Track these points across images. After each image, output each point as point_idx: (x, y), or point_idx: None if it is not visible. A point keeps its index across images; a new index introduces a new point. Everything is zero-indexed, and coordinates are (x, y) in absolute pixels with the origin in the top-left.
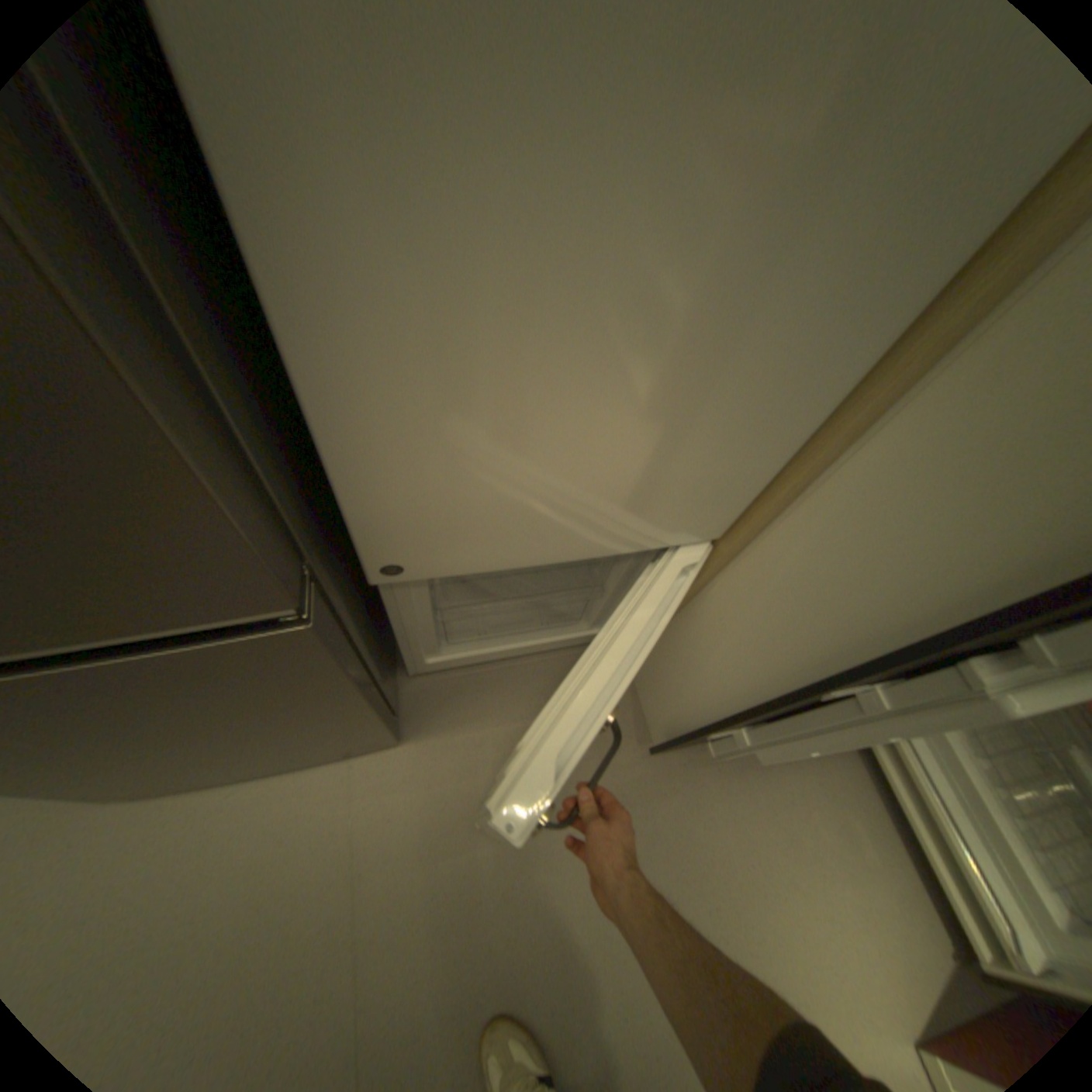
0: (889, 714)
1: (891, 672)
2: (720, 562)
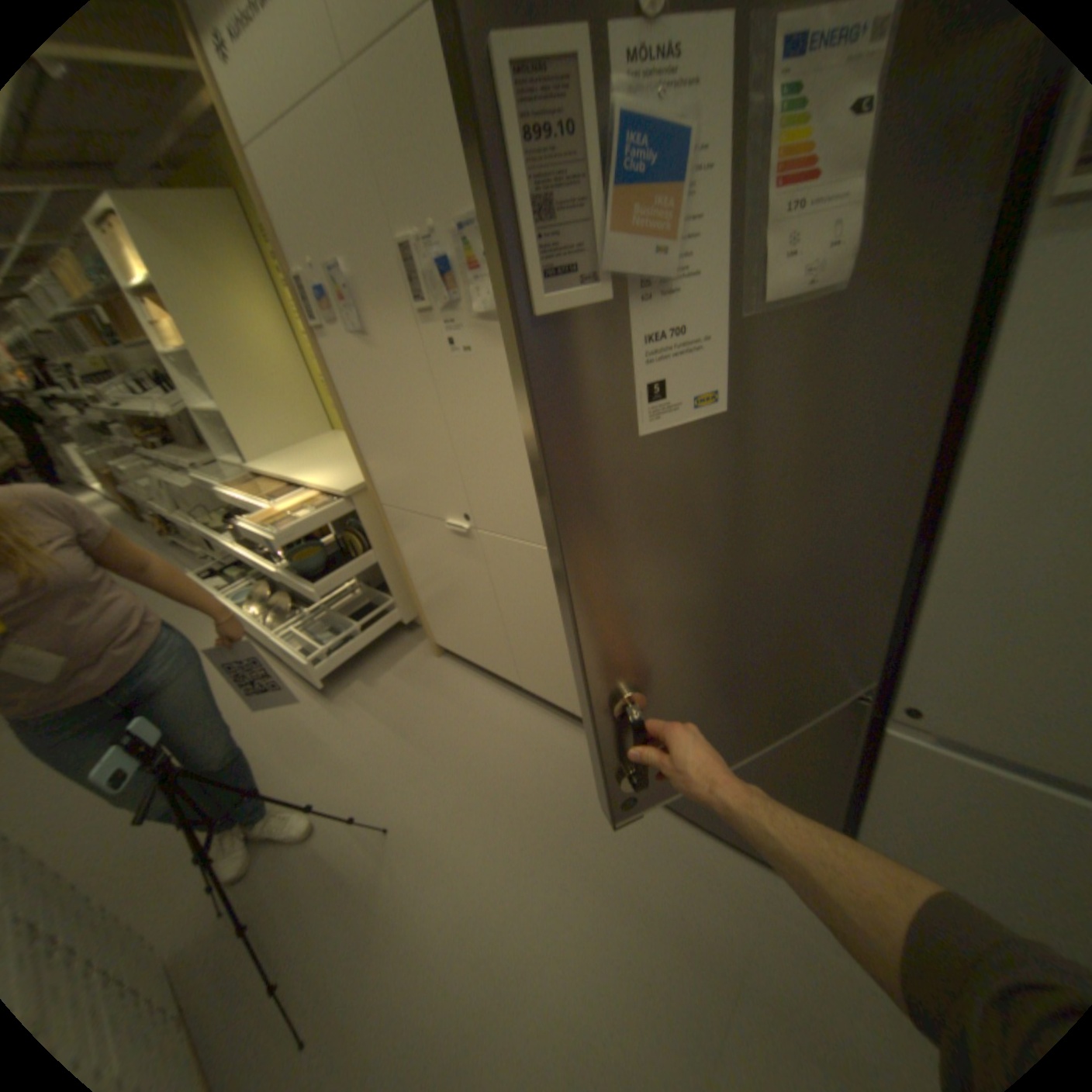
0: None
1: None
2: None
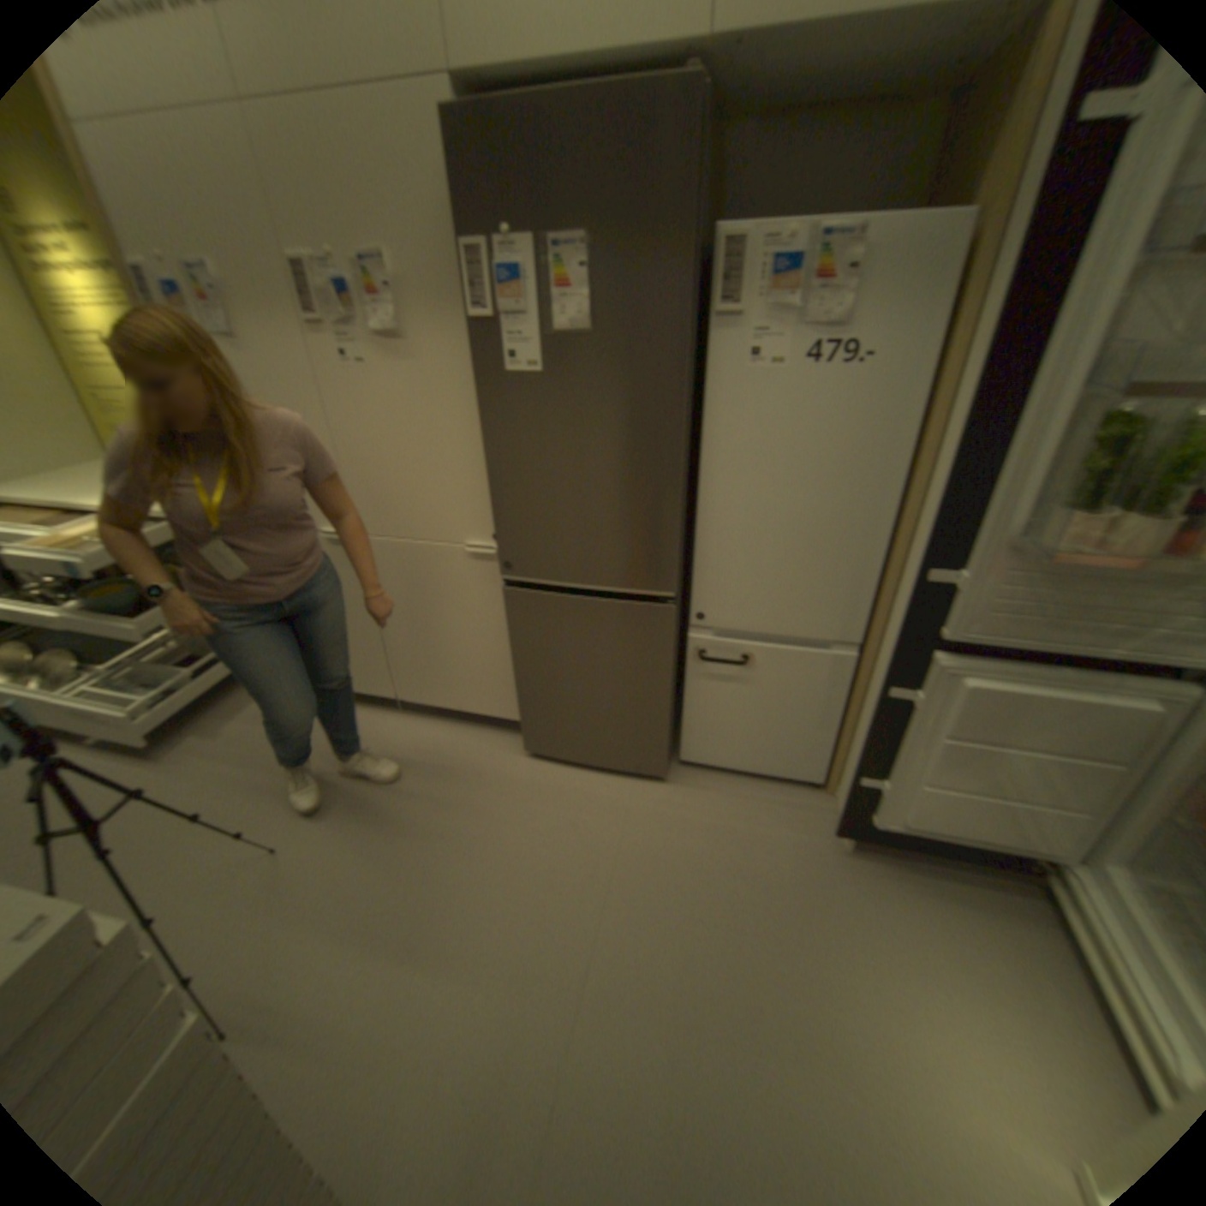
0: (925, 707)
1: (904, 663)
2: (867, 666)
